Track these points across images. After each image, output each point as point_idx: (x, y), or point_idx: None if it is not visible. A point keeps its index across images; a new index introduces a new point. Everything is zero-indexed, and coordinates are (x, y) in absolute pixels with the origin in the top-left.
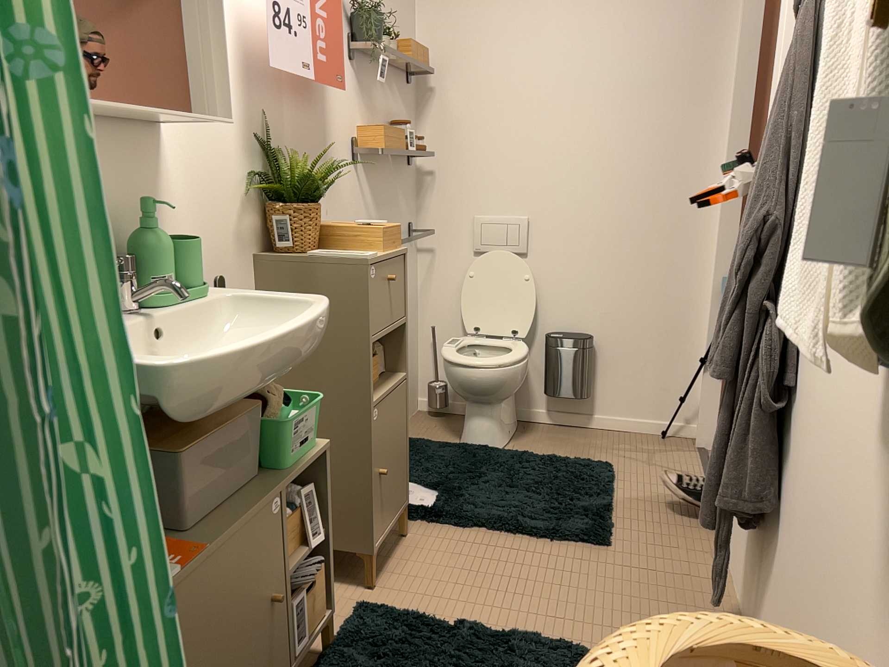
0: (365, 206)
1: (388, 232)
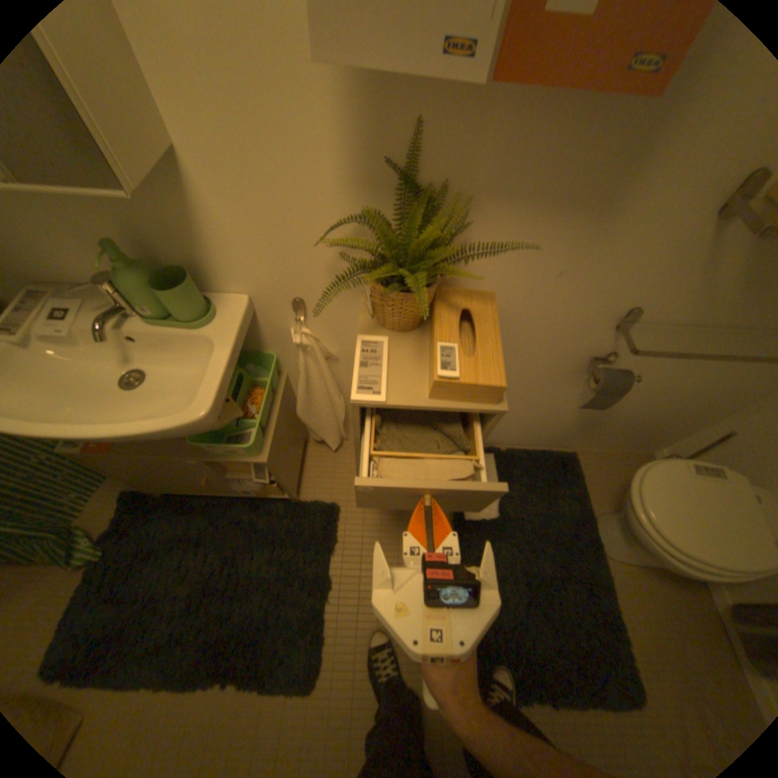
0: (698, 273)
1: (452, 383)
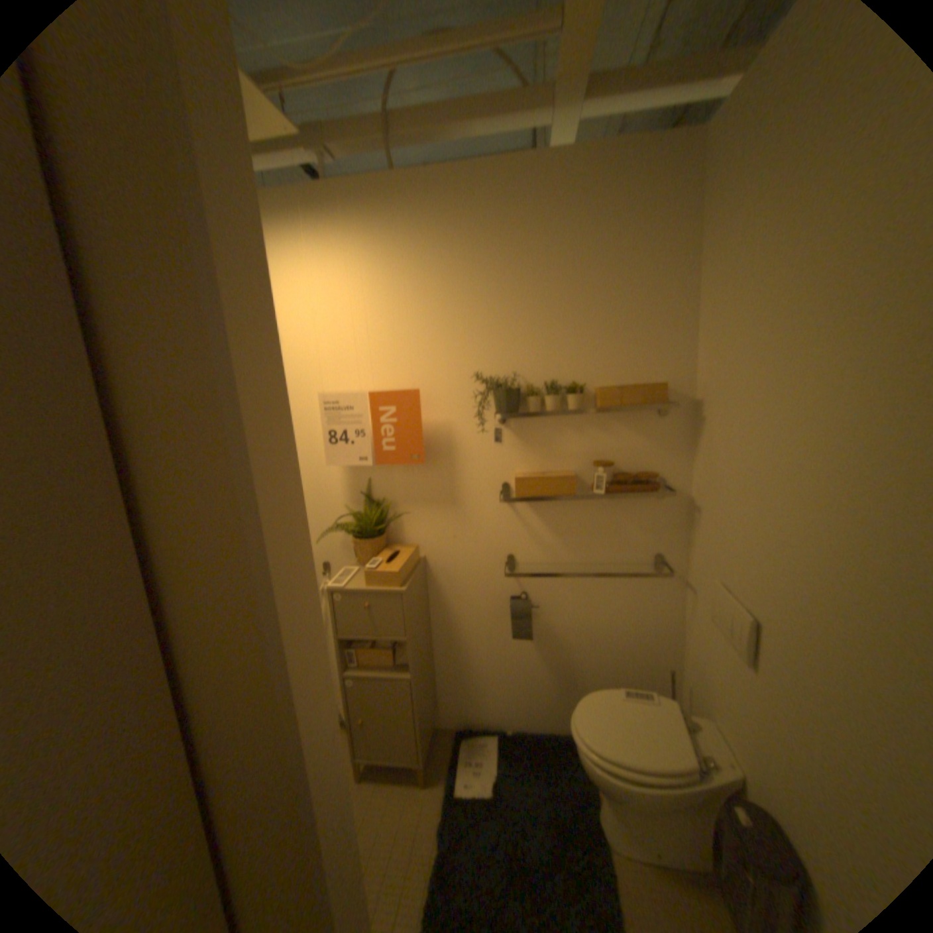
0: (525, 532)
1: (374, 575)
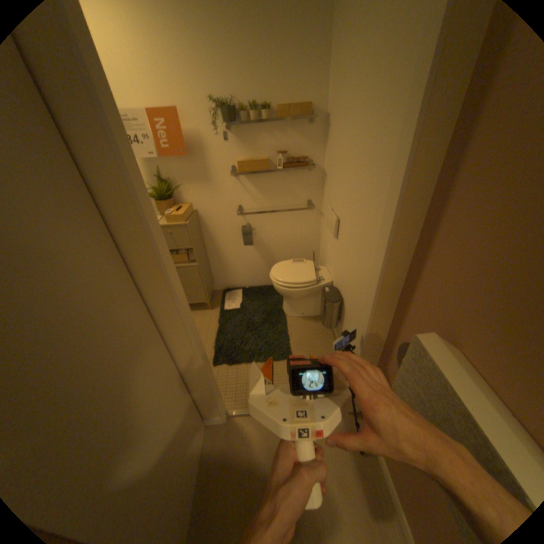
0: (246, 193)
1: (170, 217)
